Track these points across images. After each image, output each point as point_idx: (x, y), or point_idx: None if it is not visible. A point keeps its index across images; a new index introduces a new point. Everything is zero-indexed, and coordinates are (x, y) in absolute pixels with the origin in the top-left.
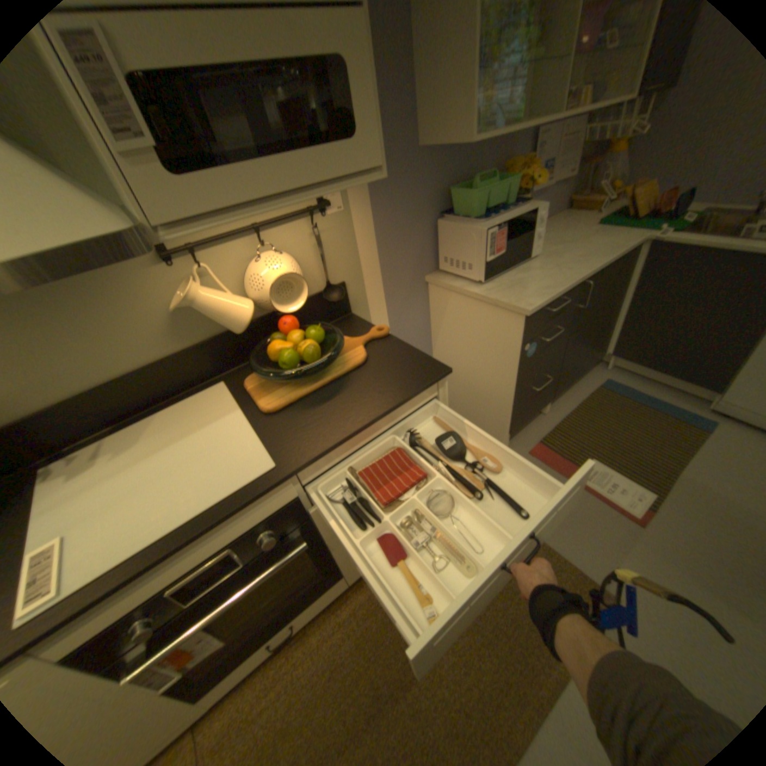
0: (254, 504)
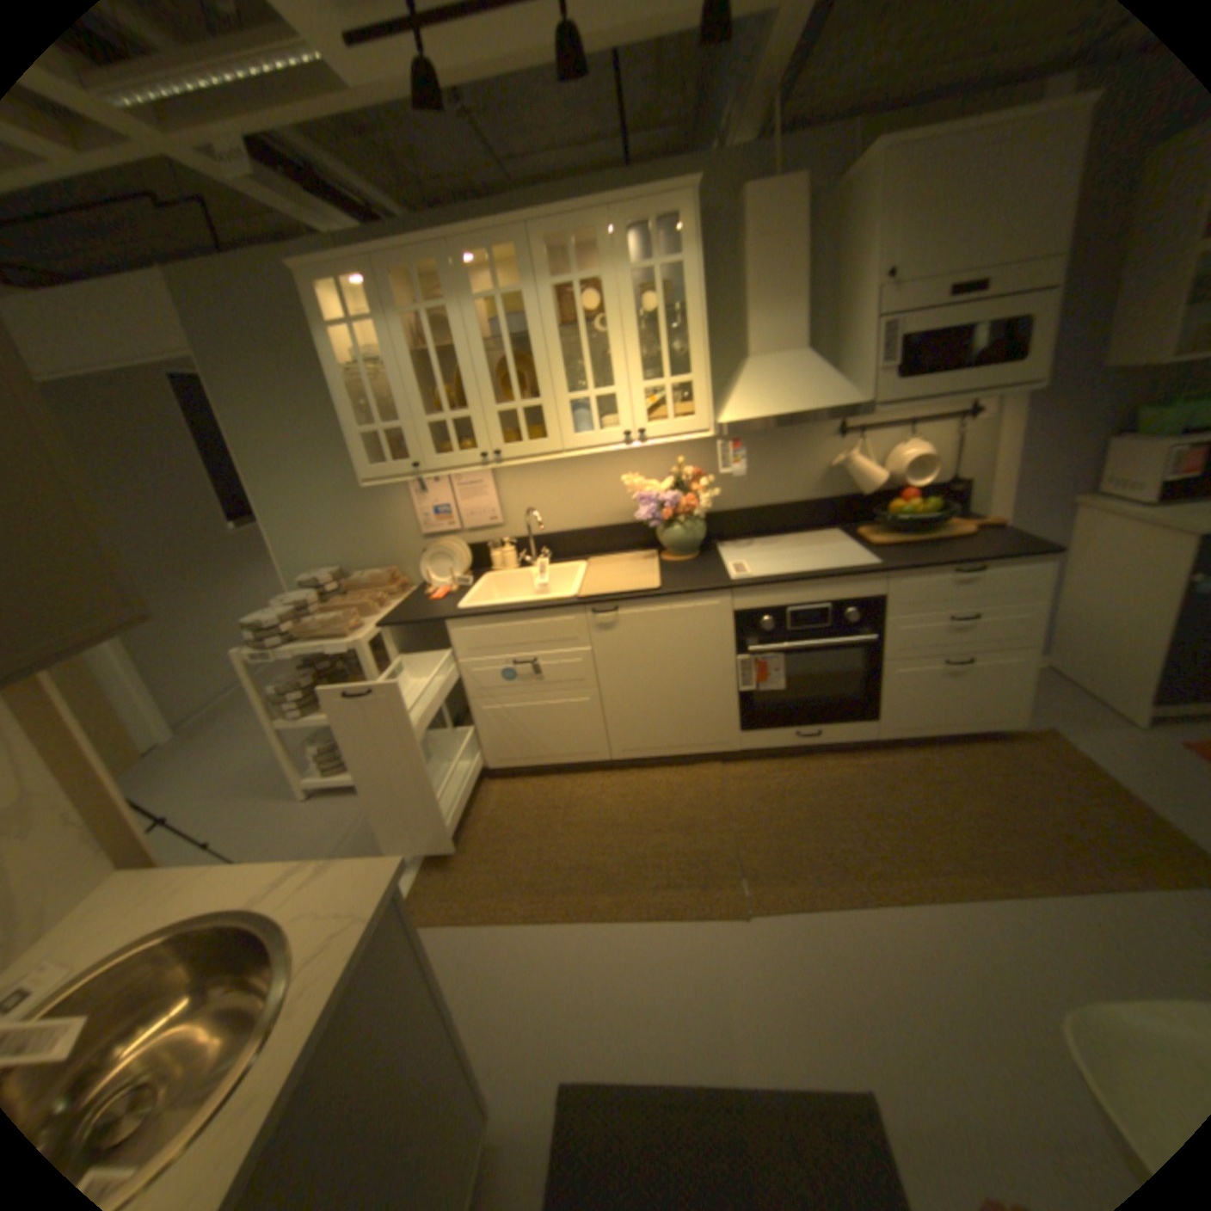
0: (862, 580)
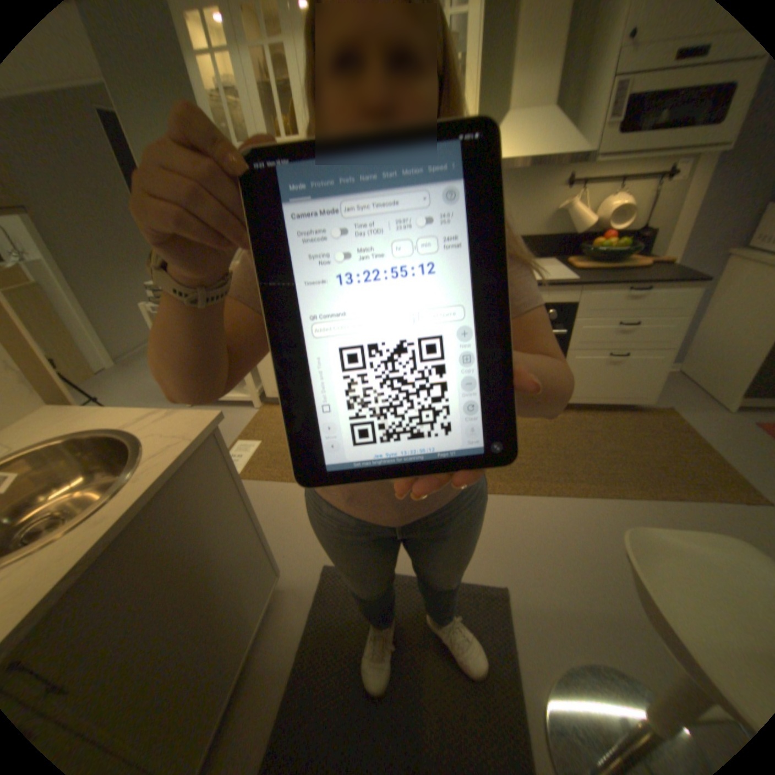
0: (562, 290)
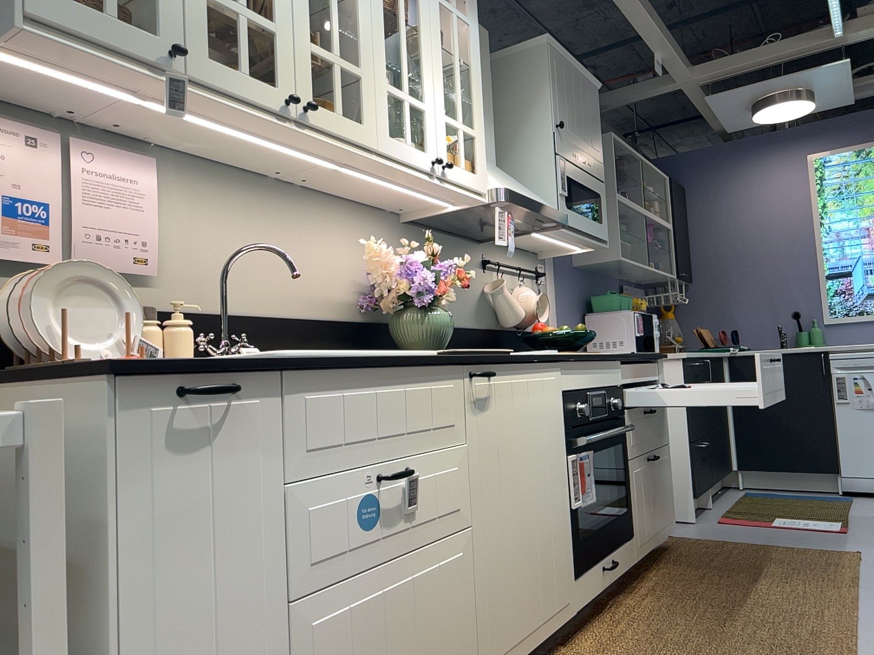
0: (613, 366)
